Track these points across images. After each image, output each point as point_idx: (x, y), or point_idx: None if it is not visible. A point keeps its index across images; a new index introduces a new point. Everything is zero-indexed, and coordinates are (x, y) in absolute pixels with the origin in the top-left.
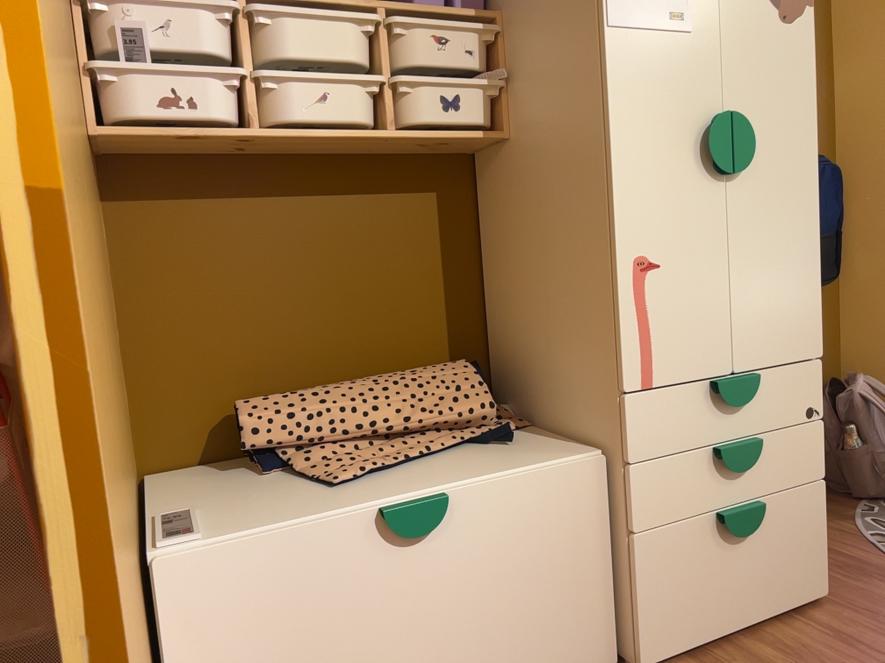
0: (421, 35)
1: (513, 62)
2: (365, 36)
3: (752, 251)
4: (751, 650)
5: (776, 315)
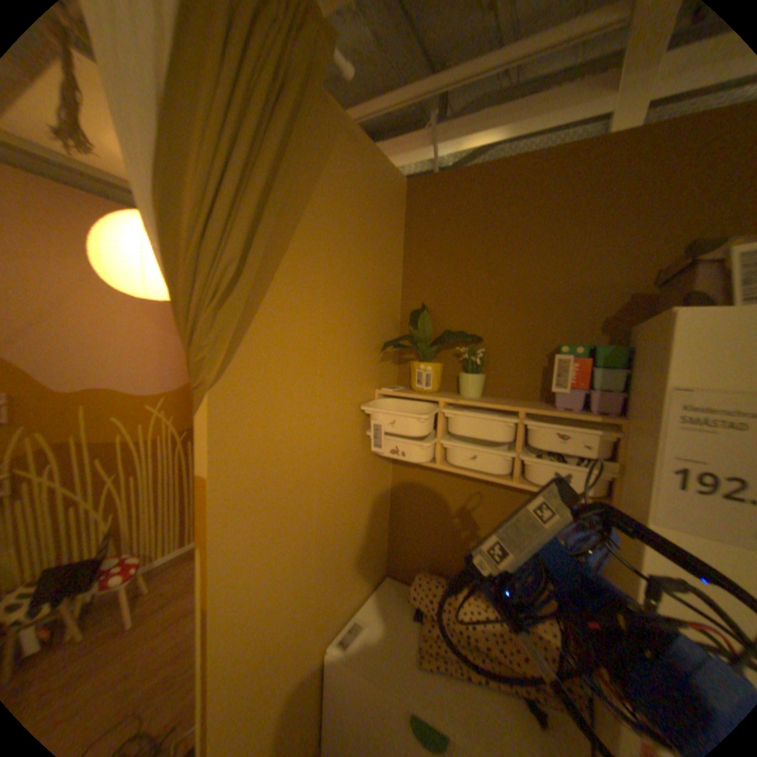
0: (548, 432)
1: (631, 461)
2: (511, 425)
3: None
4: None
5: None
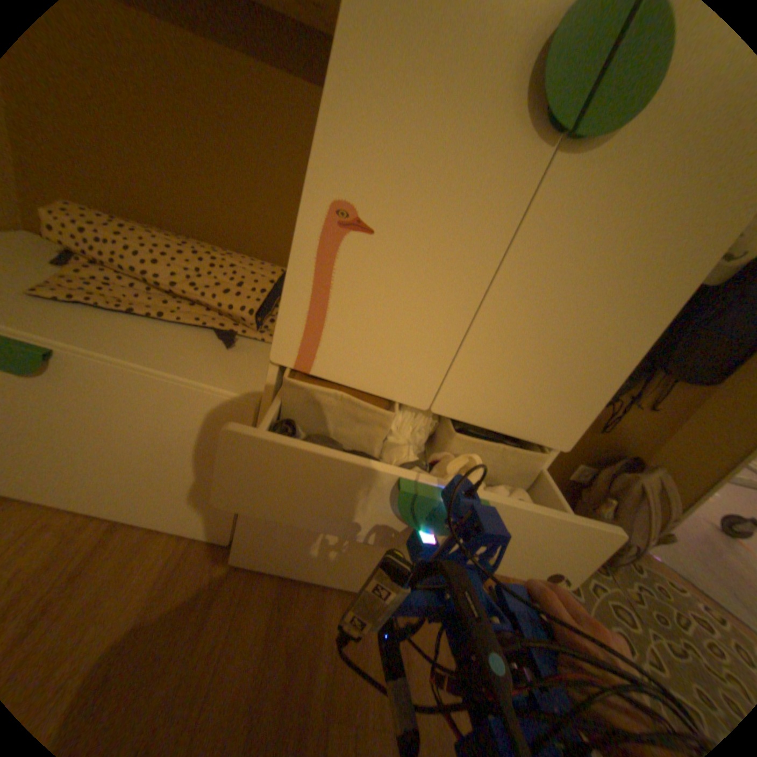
0: None
1: None
2: None
3: (539, 284)
4: (324, 610)
5: (528, 379)
